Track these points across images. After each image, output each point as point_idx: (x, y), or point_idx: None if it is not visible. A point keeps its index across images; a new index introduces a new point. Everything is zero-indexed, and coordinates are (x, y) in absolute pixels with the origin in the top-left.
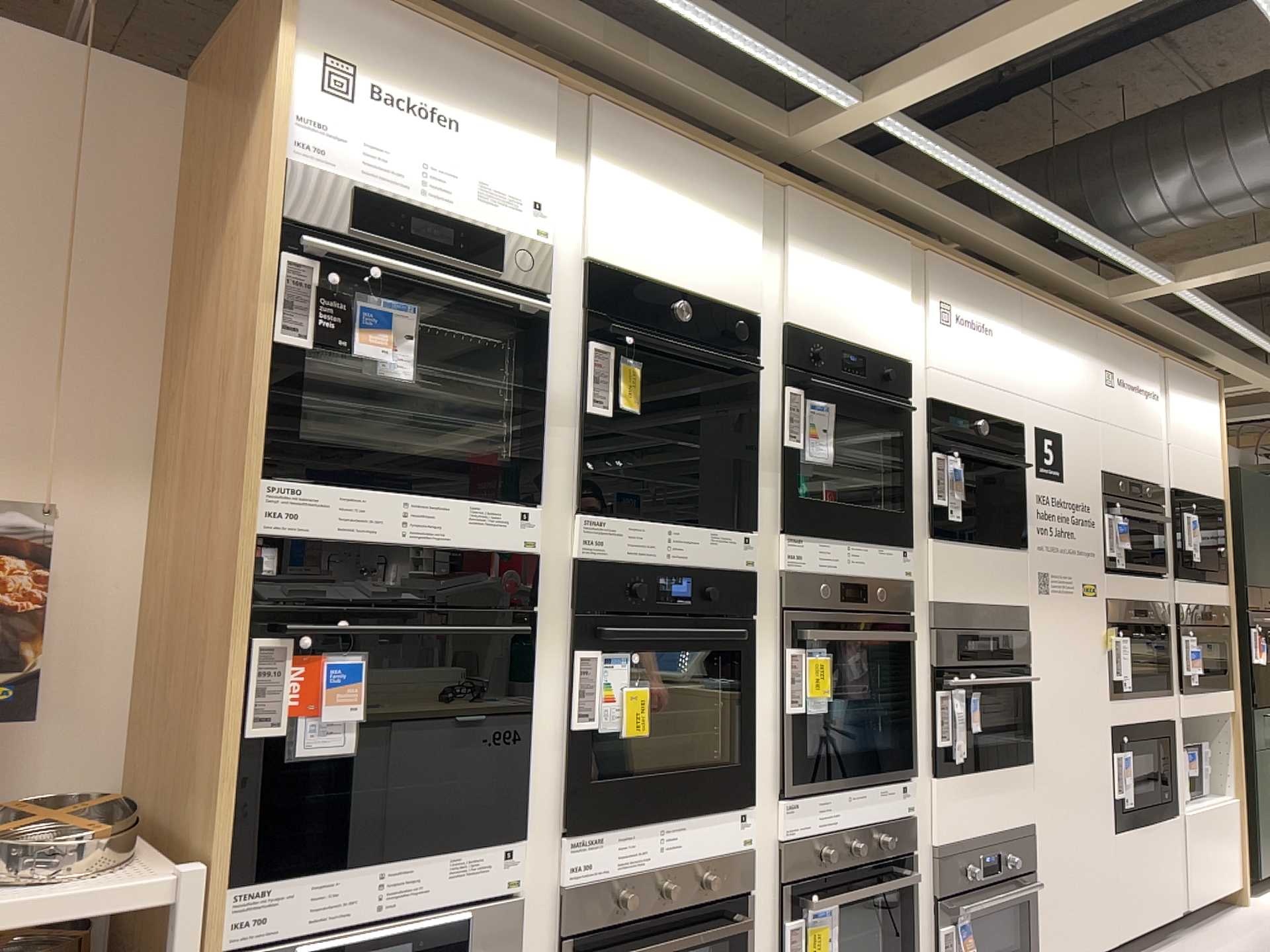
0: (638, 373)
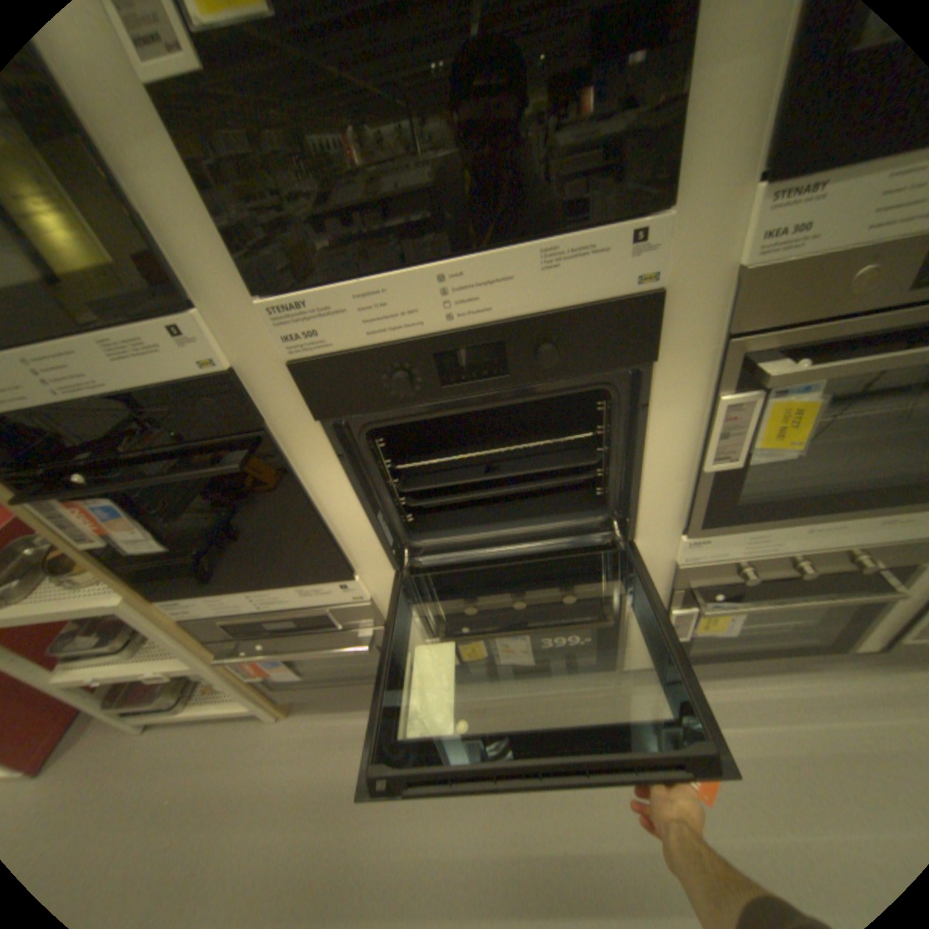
0: None
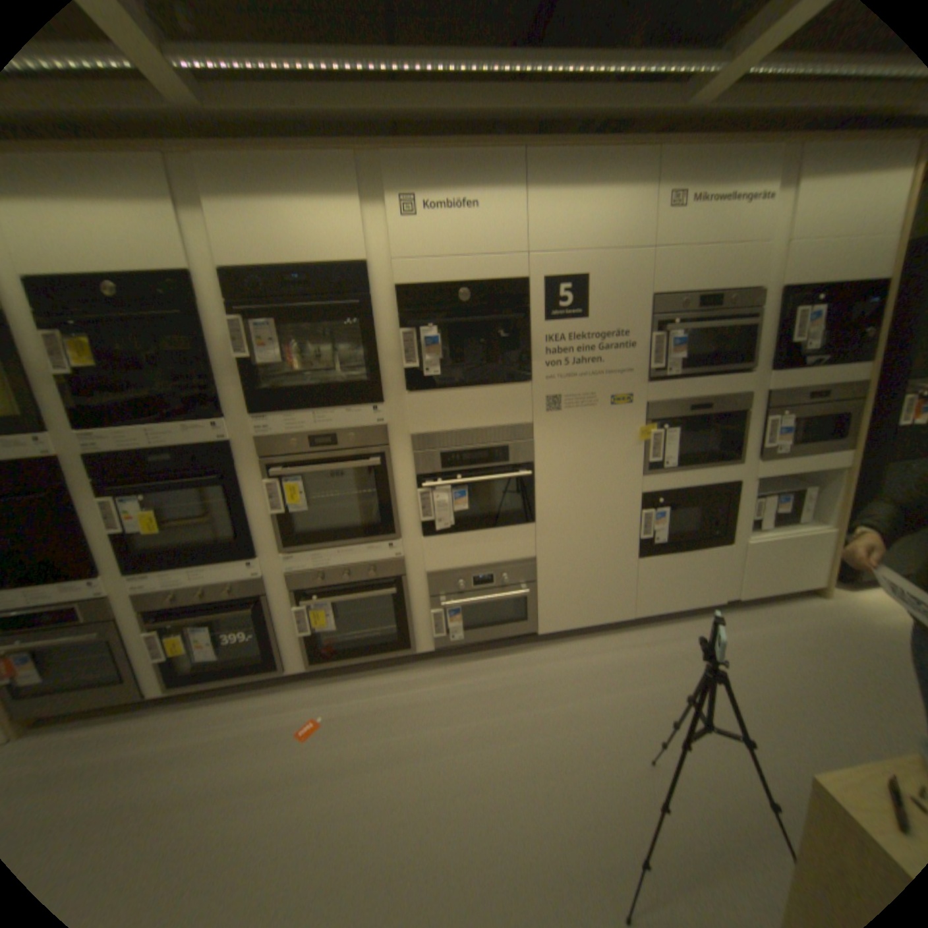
0: (82, 342)
